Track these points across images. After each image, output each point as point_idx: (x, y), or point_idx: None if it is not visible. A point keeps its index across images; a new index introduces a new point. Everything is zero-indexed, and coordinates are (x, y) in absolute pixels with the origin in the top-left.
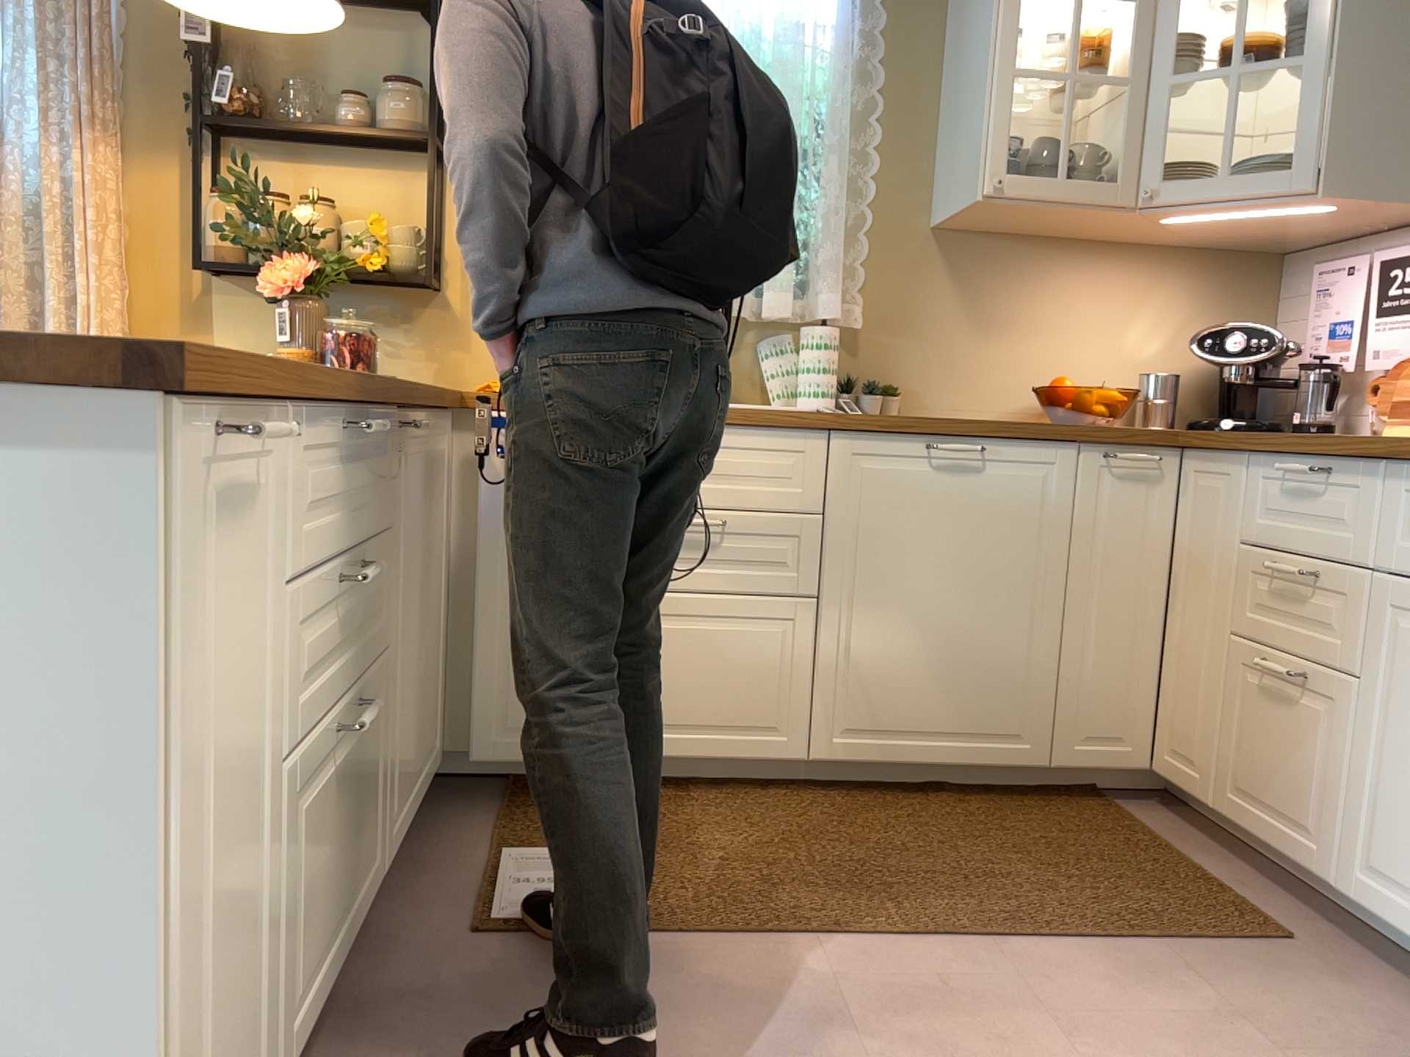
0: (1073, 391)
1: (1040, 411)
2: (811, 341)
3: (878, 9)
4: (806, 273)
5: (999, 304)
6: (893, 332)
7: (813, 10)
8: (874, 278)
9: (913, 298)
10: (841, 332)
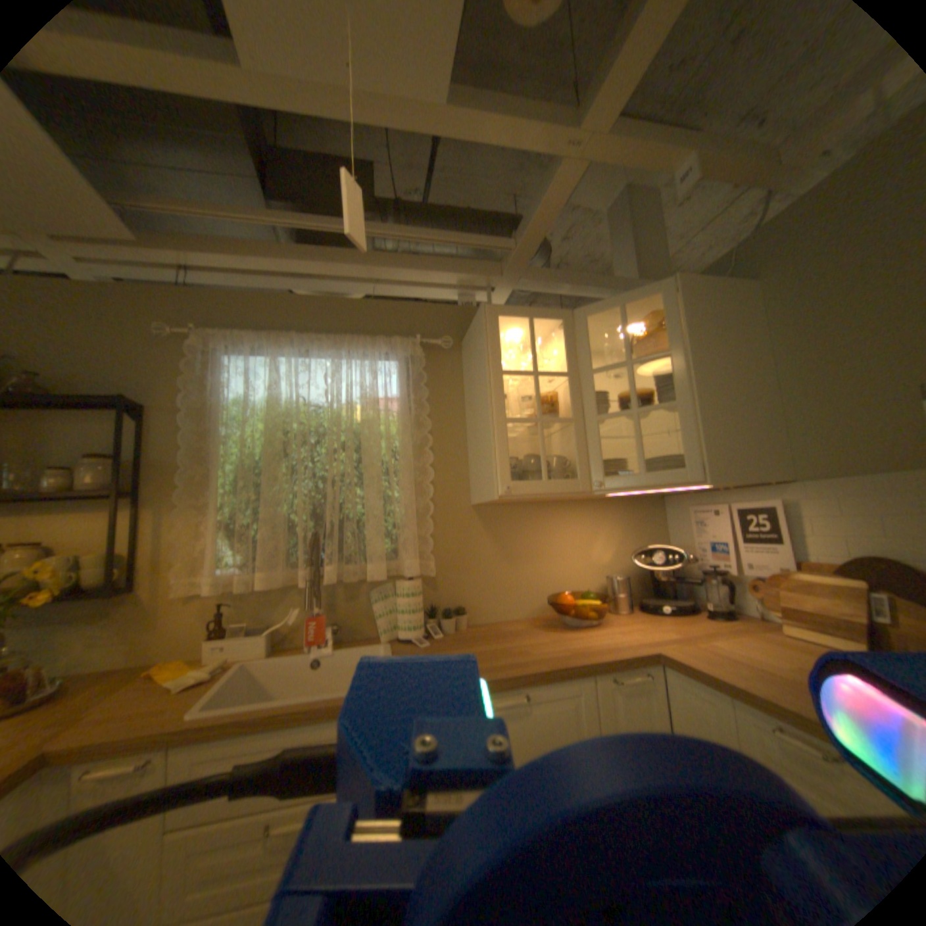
0: (574, 605)
1: (553, 609)
2: (402, 594)
3: (424, 388)
4: (397, 544)
5: (518, 545)
6: (457, 572)
7: (385, 391)
8: (441, 540)
9: (466, 549)
10: (424, 577)
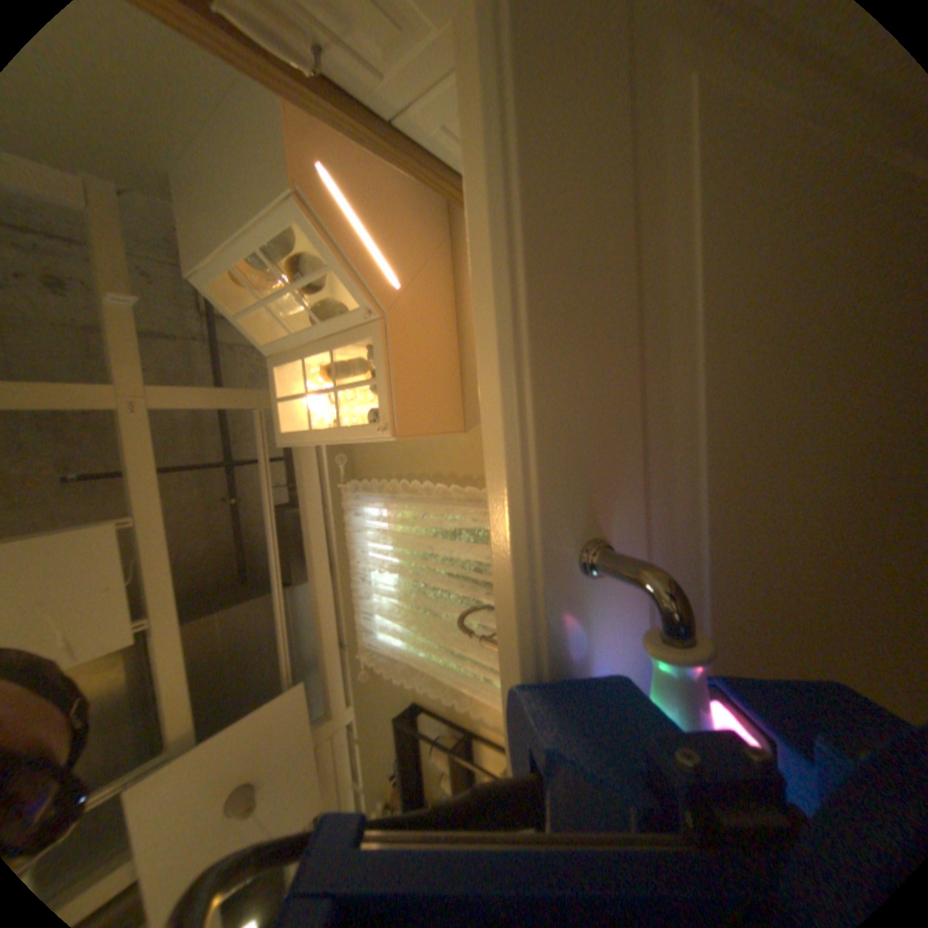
0: None
1: None
2: None
3: (368, 481)
4: None
5: None
6: None
7: (377, 516)
8: None
9: None
10: None
